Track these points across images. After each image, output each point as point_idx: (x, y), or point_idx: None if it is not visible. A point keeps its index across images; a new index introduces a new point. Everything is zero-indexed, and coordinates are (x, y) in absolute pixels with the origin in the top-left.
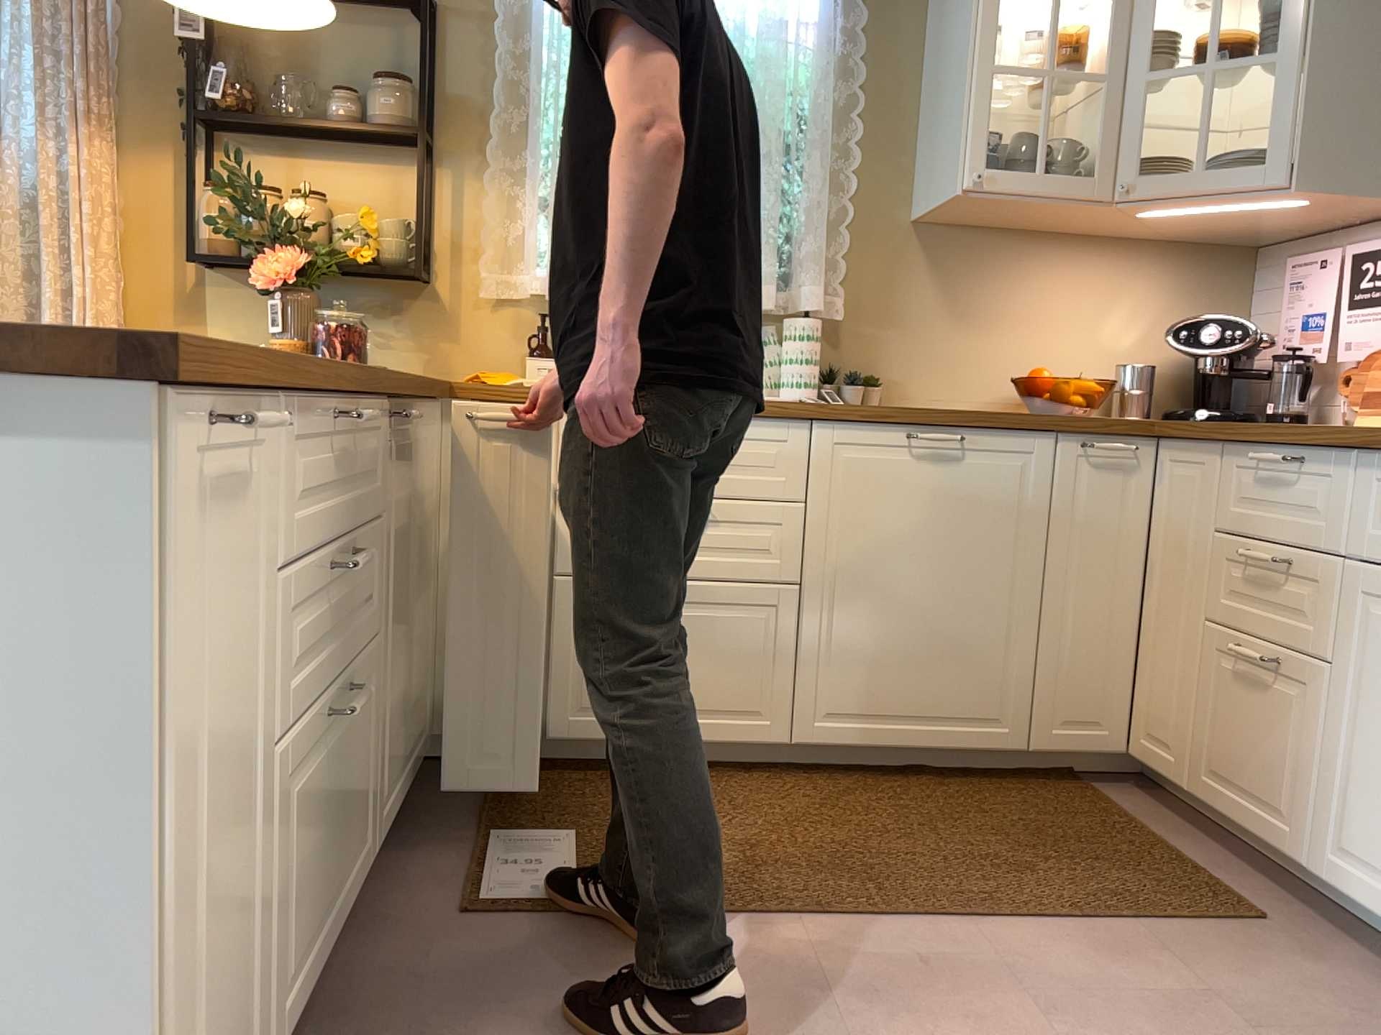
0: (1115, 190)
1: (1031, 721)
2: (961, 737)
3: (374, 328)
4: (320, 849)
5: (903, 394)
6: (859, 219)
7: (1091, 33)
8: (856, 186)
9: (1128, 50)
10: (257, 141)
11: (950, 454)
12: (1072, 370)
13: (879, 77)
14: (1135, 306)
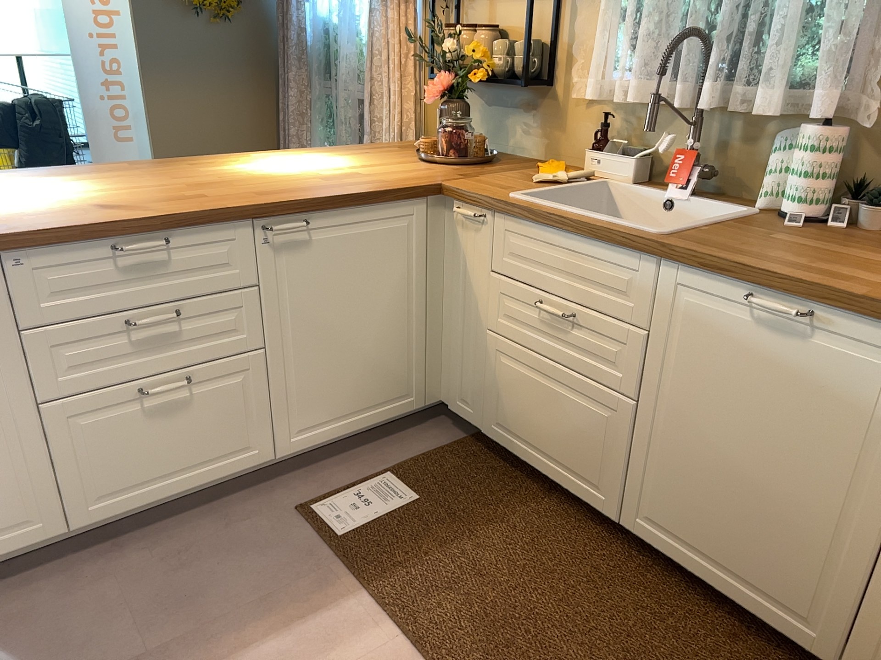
0: None
1: (843, 644)
2: (761, 609)
3: (520, 120)
4: (157, 447)
5: None
6: None
7: None
8: None
9: None
10: None
11: (794, 329)
12: None
13: None
14: None
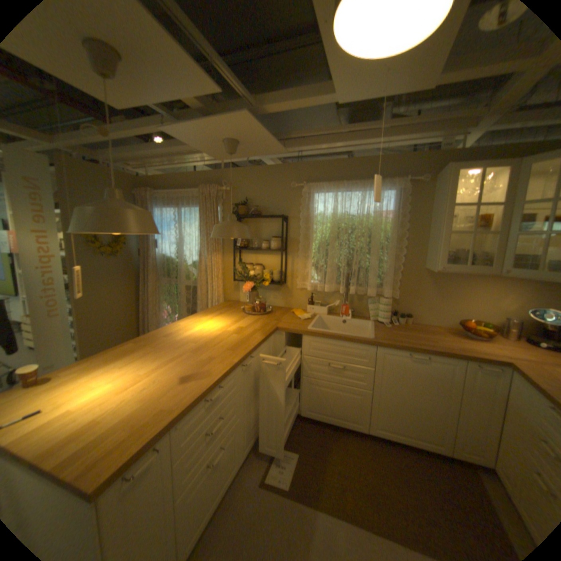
0: (502, 270)
1: (453, 449)
2: (426, 447)
3: (273, 294)
4: (210, 492)
5: (420, 320)
6: (406, 267)
7: (497, 210)
8: (404, 260)
9: (511, 221)
10: (248, 251)
11: (425, 362)
12: (487, 317)
13: (414, 224)
14: (517, 297)
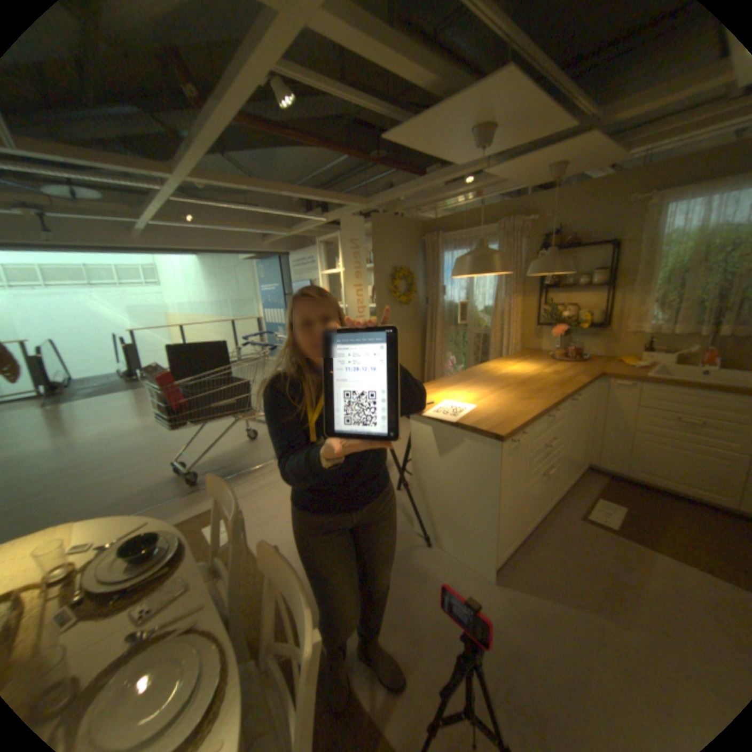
0: None
1: None
2: None
3: (589, 340)
4: (542, 499)
5: None
6: None
7: None
8: None
9: None
10: (557, 289)
11: None
12: None
13: None
14: None
